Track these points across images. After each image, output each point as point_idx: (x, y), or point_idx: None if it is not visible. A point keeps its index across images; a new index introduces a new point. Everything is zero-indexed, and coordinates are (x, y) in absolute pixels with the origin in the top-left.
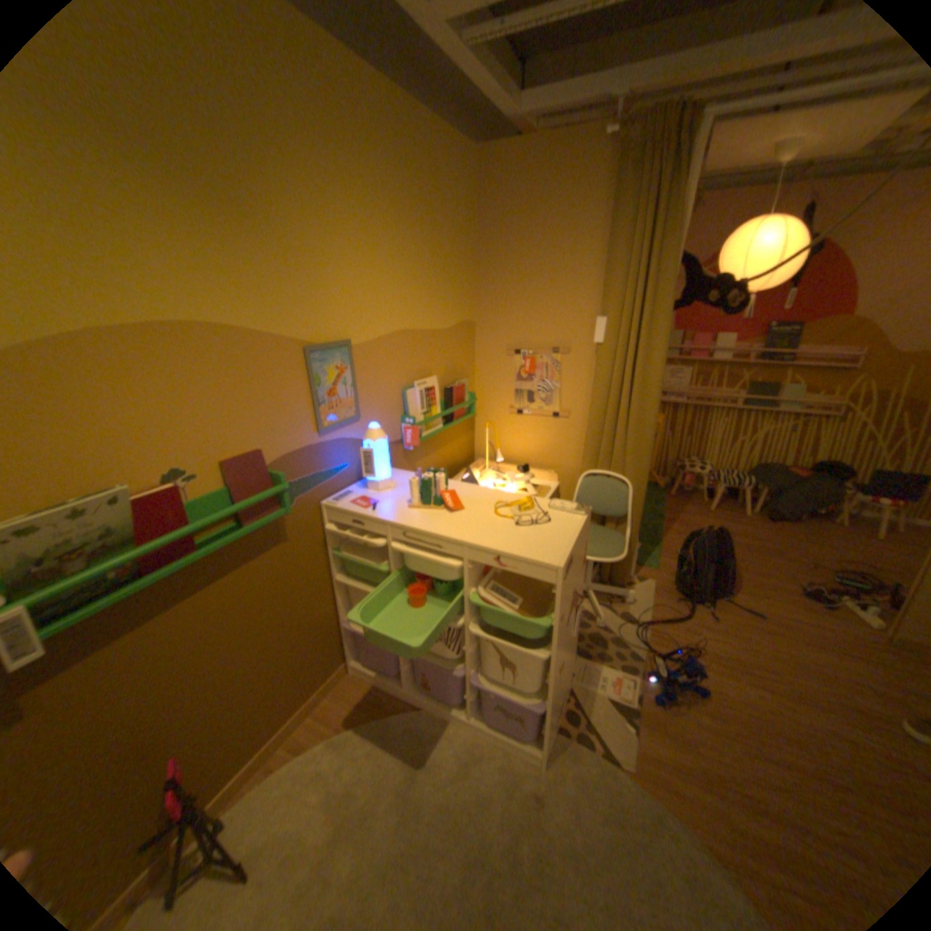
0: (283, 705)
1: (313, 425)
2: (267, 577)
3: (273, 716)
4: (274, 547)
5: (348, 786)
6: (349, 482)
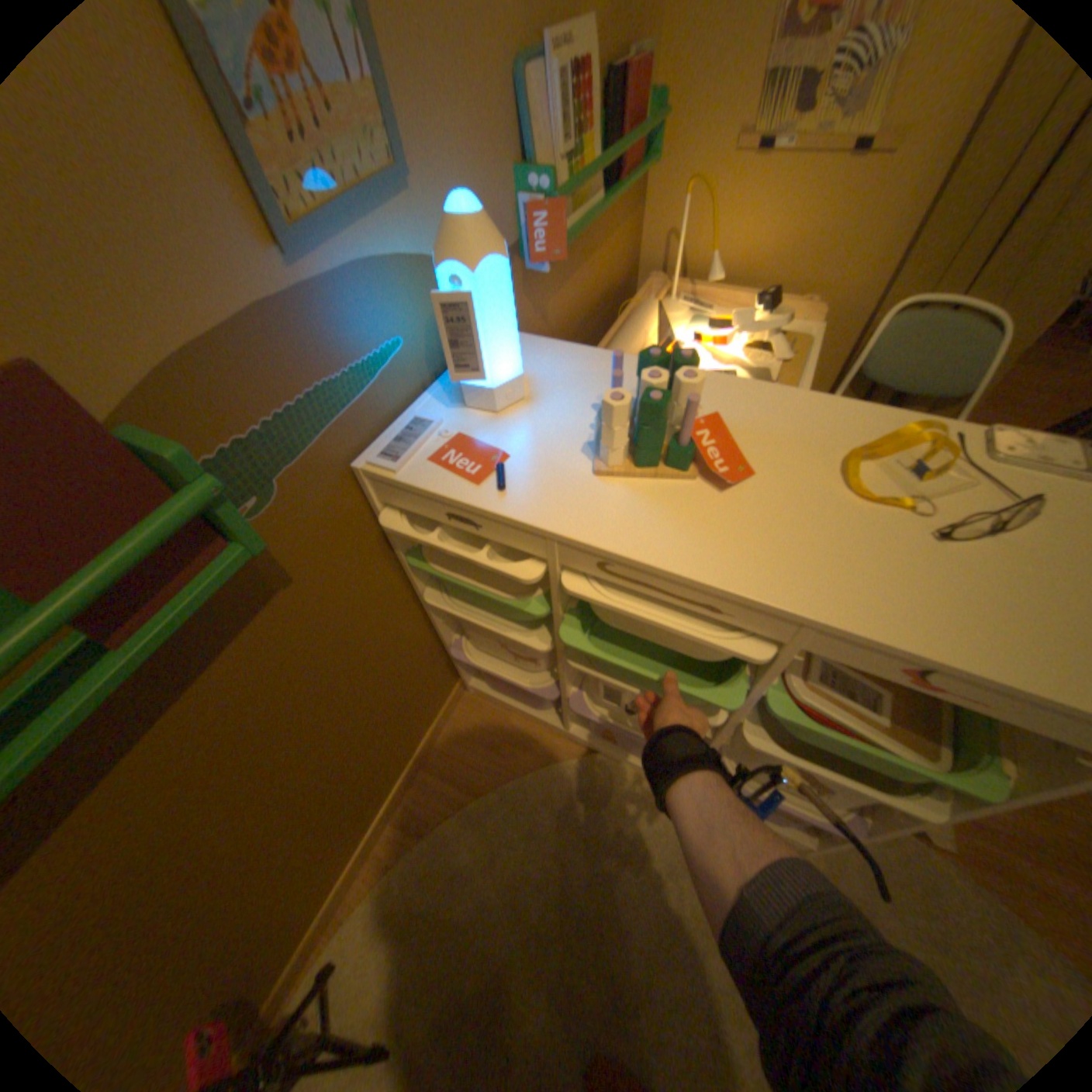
0: (379, 783)
1: (247, 211)
2: (271, 667)
3: (366, 804)
4: (262, 607)
5: (508, 890)
6: (414, 387)
